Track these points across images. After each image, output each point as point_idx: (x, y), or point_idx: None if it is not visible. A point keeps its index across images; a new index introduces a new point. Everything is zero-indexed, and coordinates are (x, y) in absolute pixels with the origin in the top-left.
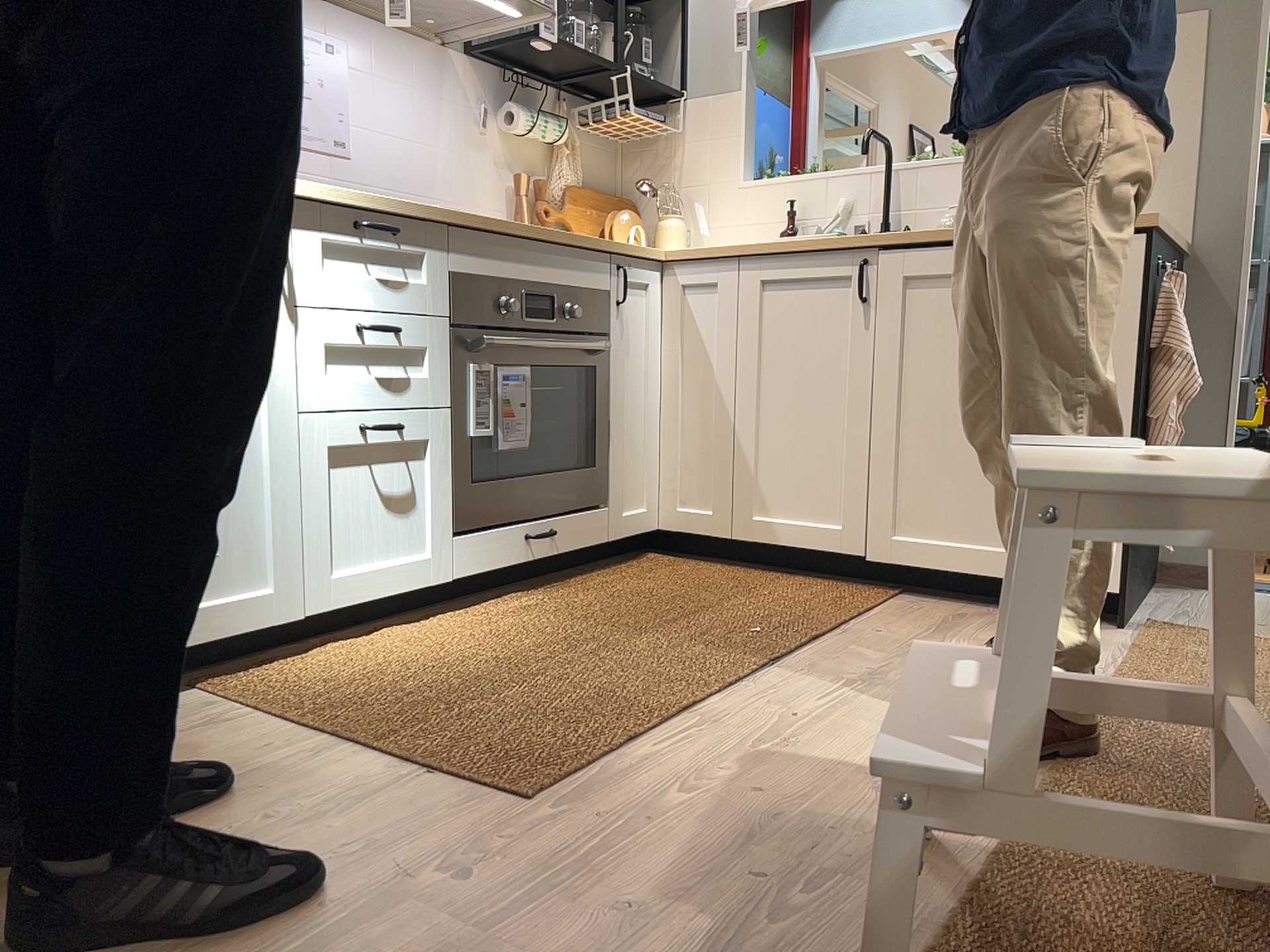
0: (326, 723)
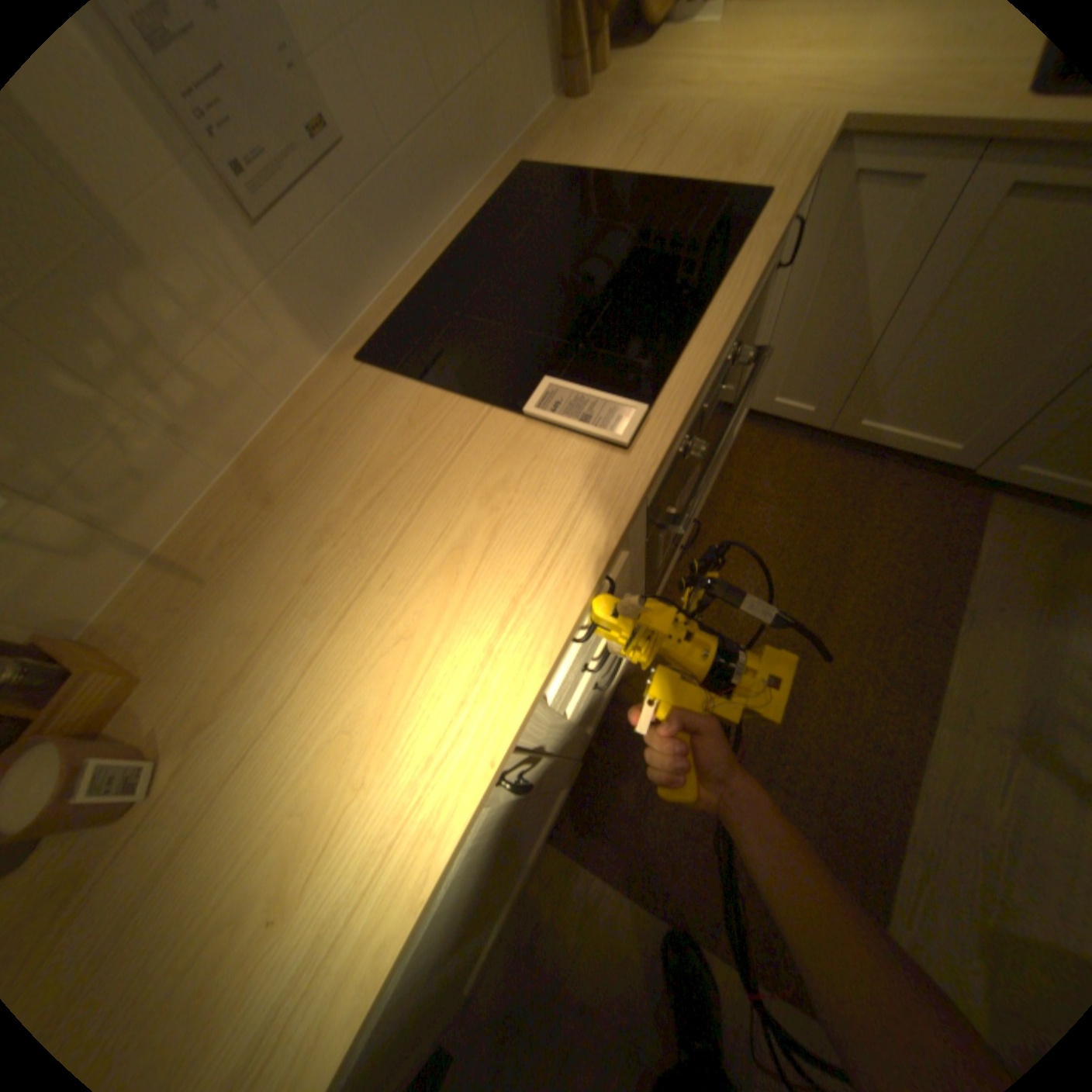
0: (661, 911)
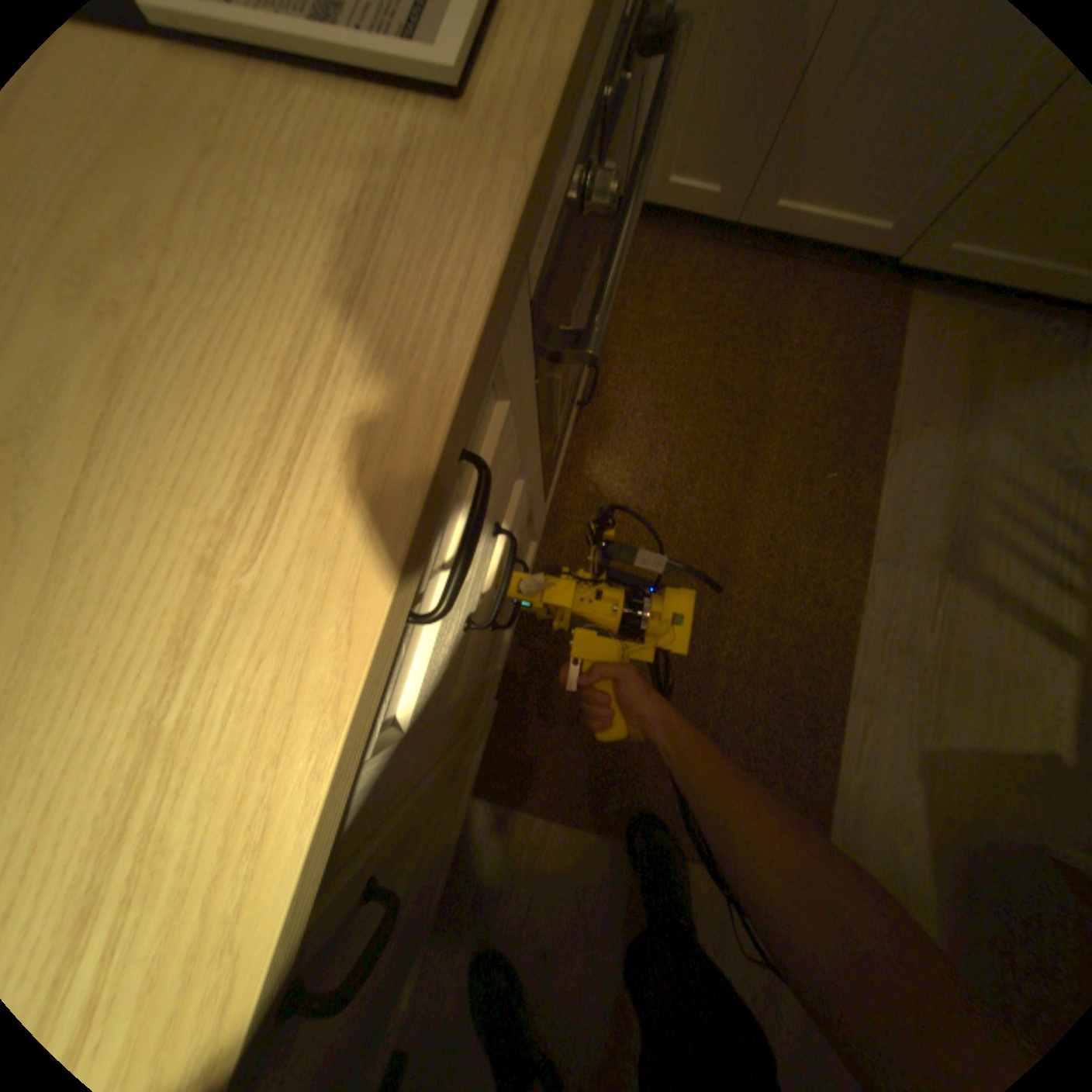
0: (613, 832)
